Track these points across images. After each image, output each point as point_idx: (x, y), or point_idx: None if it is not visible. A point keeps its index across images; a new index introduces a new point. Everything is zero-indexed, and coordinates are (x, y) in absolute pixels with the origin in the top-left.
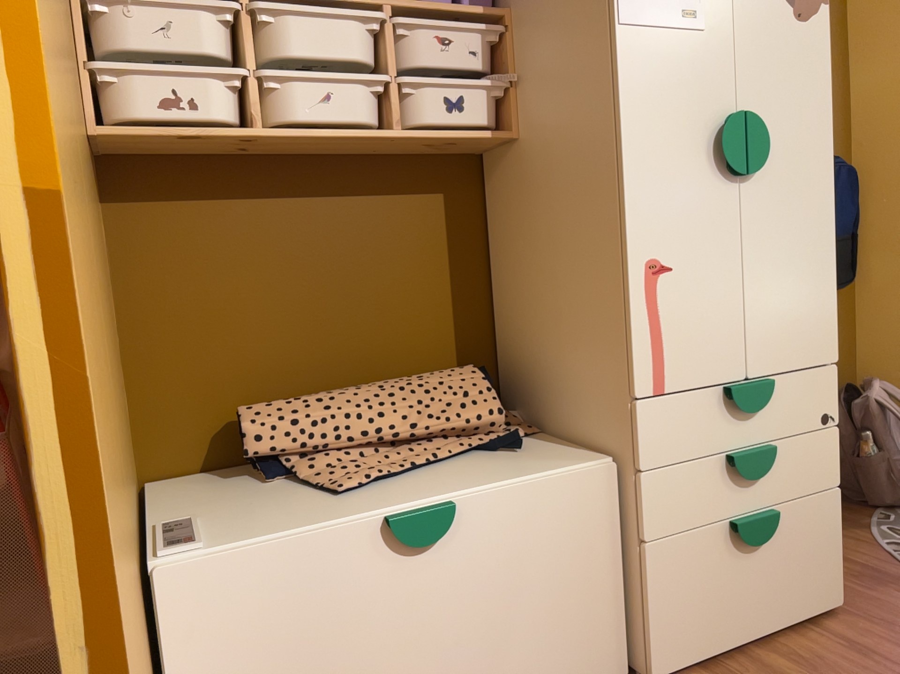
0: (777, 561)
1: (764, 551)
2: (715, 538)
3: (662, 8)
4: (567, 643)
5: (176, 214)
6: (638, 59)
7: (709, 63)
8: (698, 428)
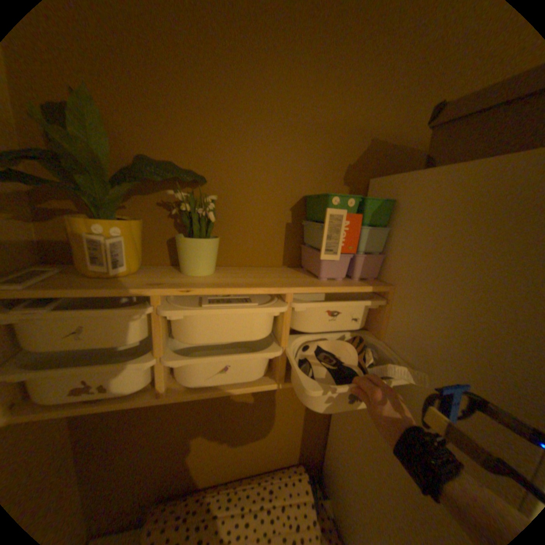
0: None
1: None
2: None
3: None
4: None
5: None
6: None
7: None
8: None
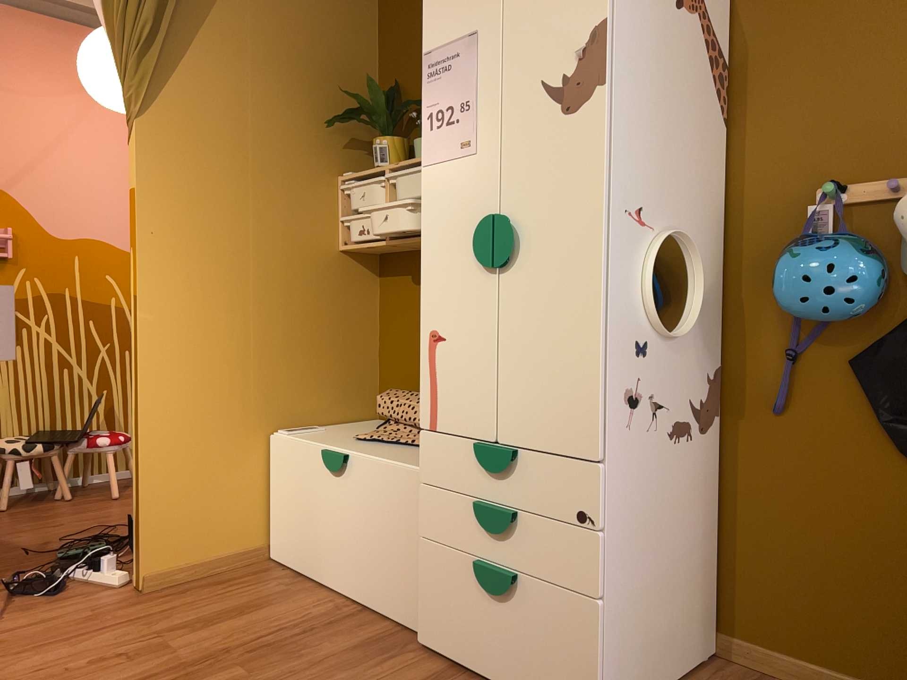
0: (518, 627)
1: (506, 607)
2: (465, 566)
3: (448, 145)
4: (392, 580)
5: (399, 281)
6: (432, 187)
7: (478, 177)
8: (457, 468)
